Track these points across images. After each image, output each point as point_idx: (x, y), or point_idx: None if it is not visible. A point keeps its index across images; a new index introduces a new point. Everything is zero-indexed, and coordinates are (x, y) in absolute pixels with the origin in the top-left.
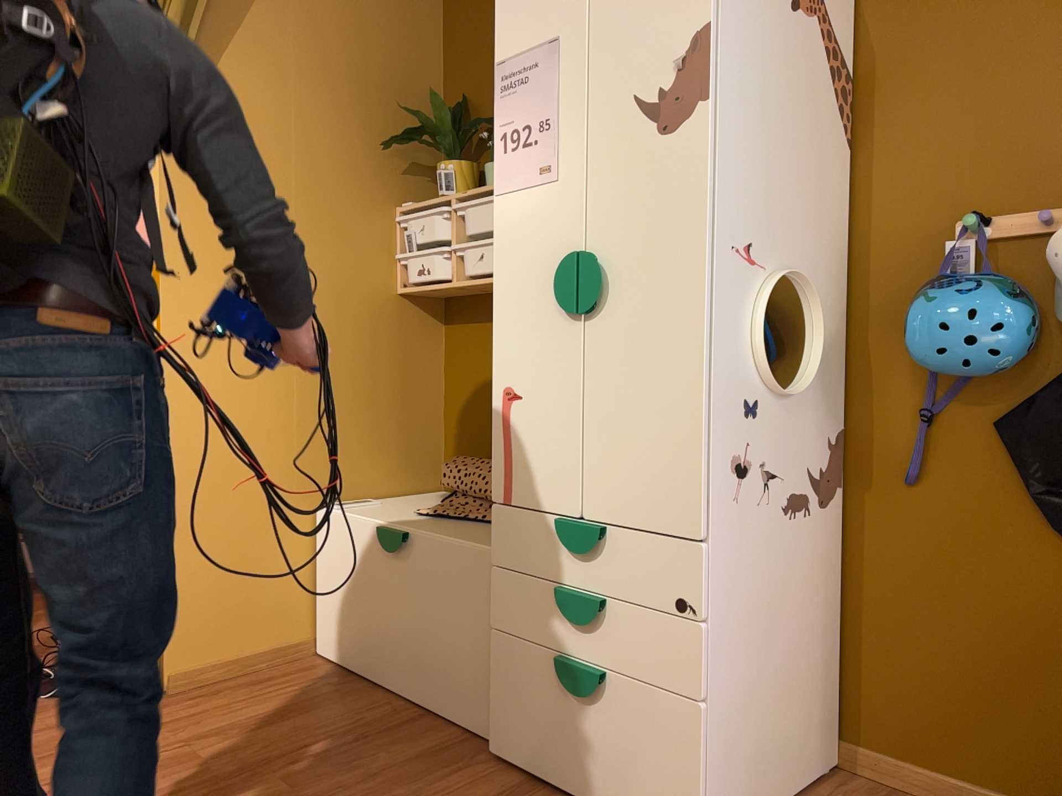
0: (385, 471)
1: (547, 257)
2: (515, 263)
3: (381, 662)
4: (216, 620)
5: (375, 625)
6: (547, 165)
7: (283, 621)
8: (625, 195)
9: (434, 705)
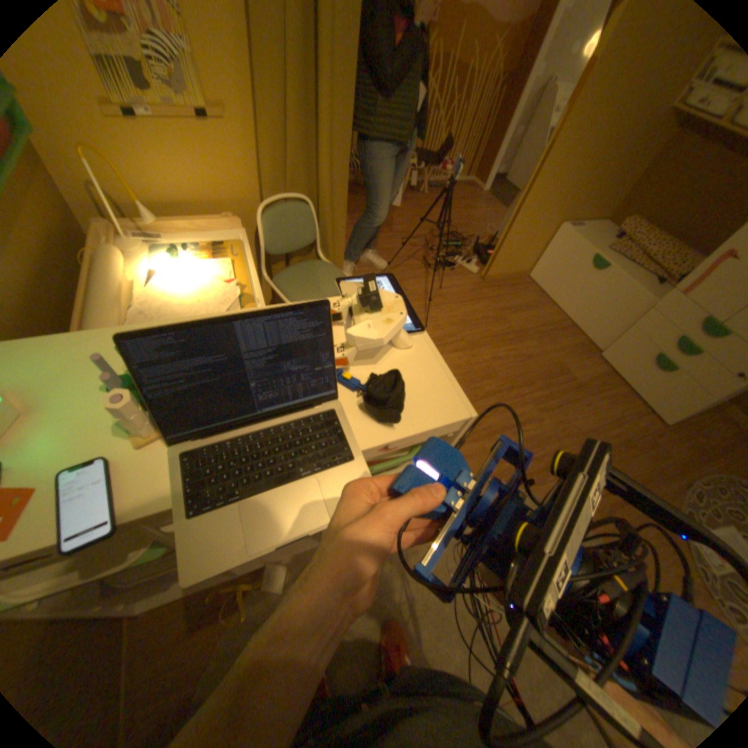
0: (596, 207)
1: None
2: None
3: (564, 298)
4: (509, 260)
5: (568, 284)
6: None
7: (526, 263)
8: None
9: (581, 324)
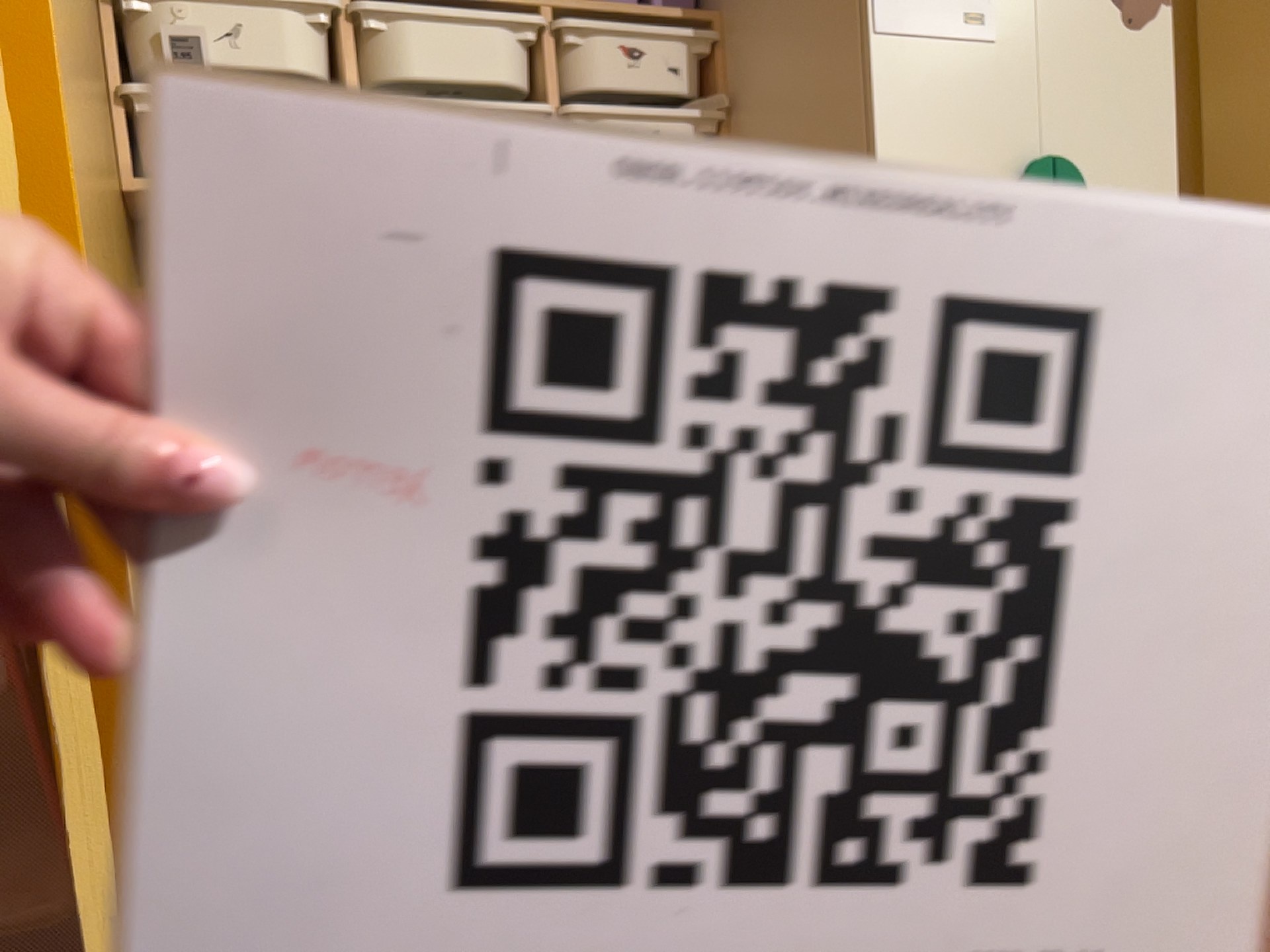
0: None
1: (986, 158)
2: (928, 160)
3: None
4: None
5: None
6: (980, 11)
7: None
8: (1091, 92)
9: None
